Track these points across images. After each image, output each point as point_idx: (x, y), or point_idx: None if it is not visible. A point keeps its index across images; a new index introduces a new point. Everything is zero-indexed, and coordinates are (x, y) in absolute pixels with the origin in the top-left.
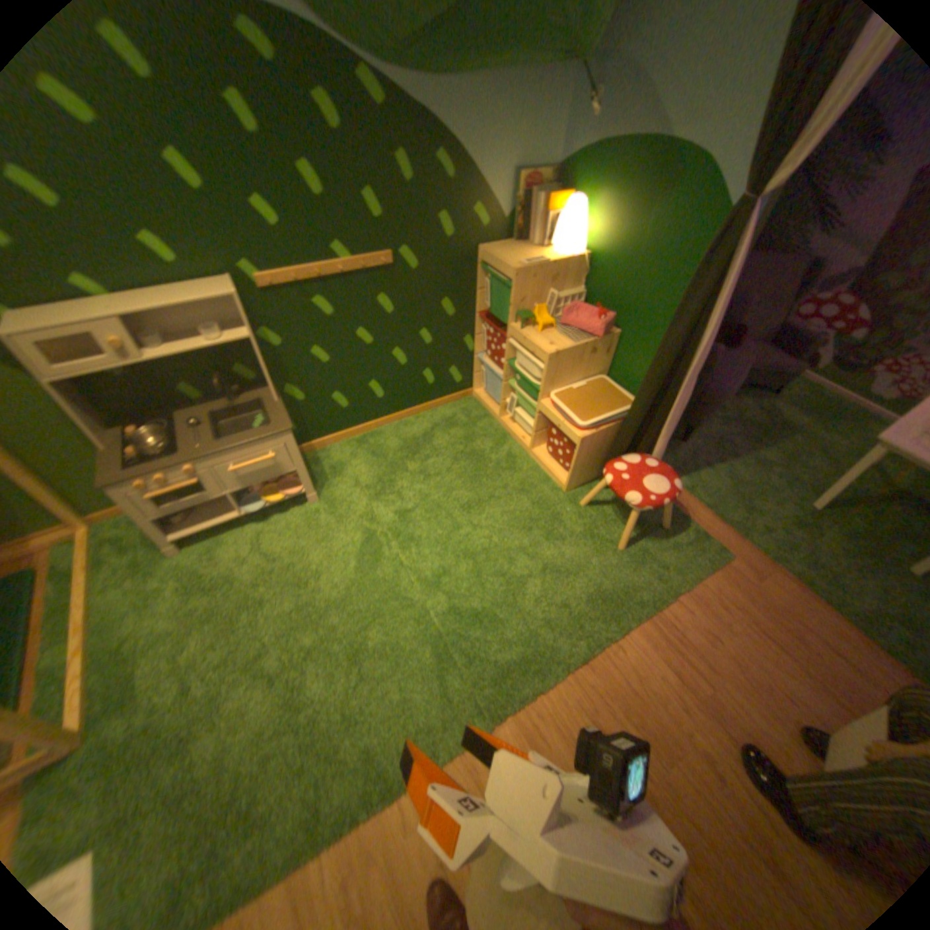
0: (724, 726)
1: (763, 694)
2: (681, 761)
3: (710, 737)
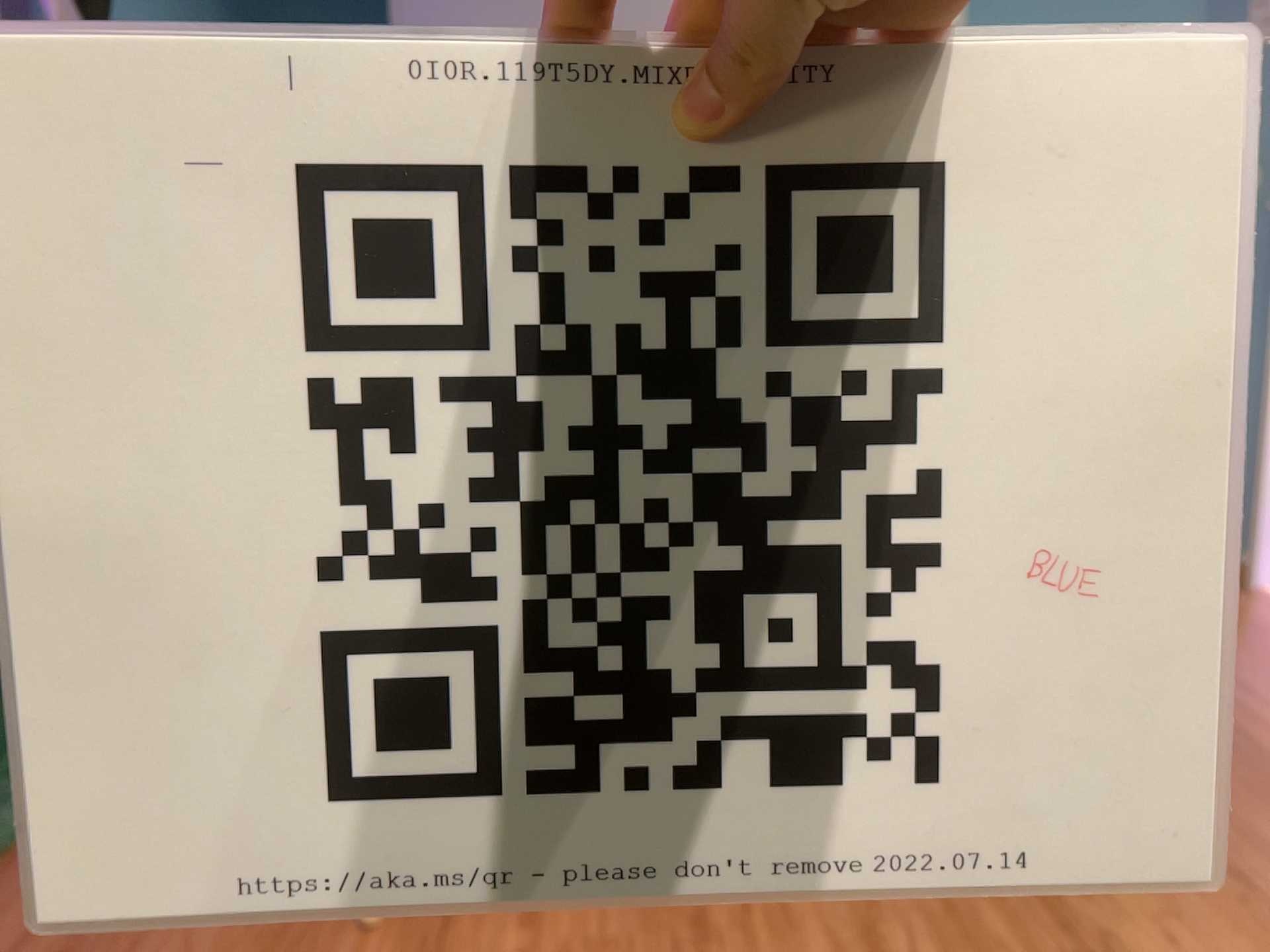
0: (401, 940)
1: (254, 939)
2: (551, 942)
3: (451, 941)
